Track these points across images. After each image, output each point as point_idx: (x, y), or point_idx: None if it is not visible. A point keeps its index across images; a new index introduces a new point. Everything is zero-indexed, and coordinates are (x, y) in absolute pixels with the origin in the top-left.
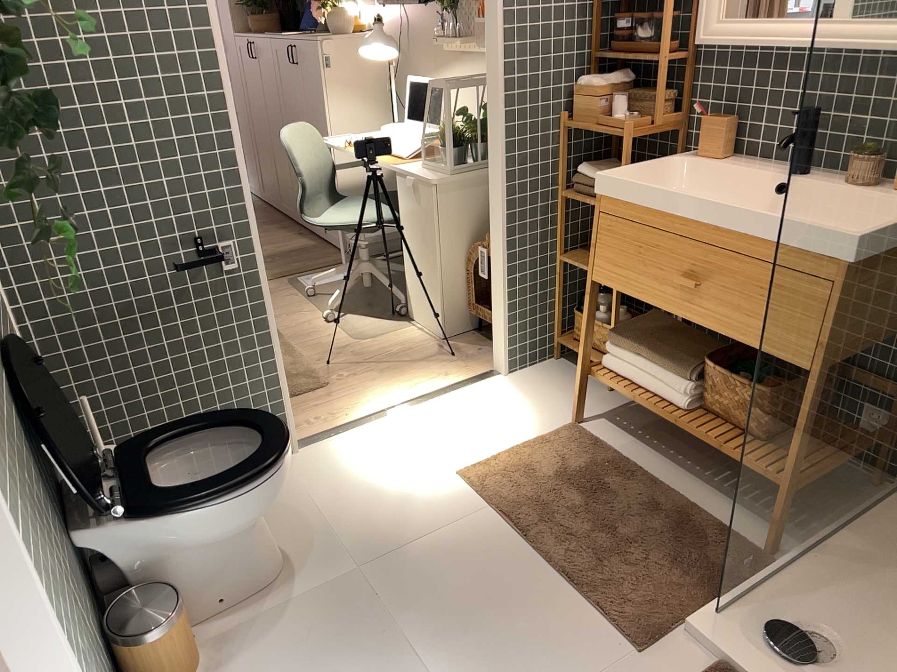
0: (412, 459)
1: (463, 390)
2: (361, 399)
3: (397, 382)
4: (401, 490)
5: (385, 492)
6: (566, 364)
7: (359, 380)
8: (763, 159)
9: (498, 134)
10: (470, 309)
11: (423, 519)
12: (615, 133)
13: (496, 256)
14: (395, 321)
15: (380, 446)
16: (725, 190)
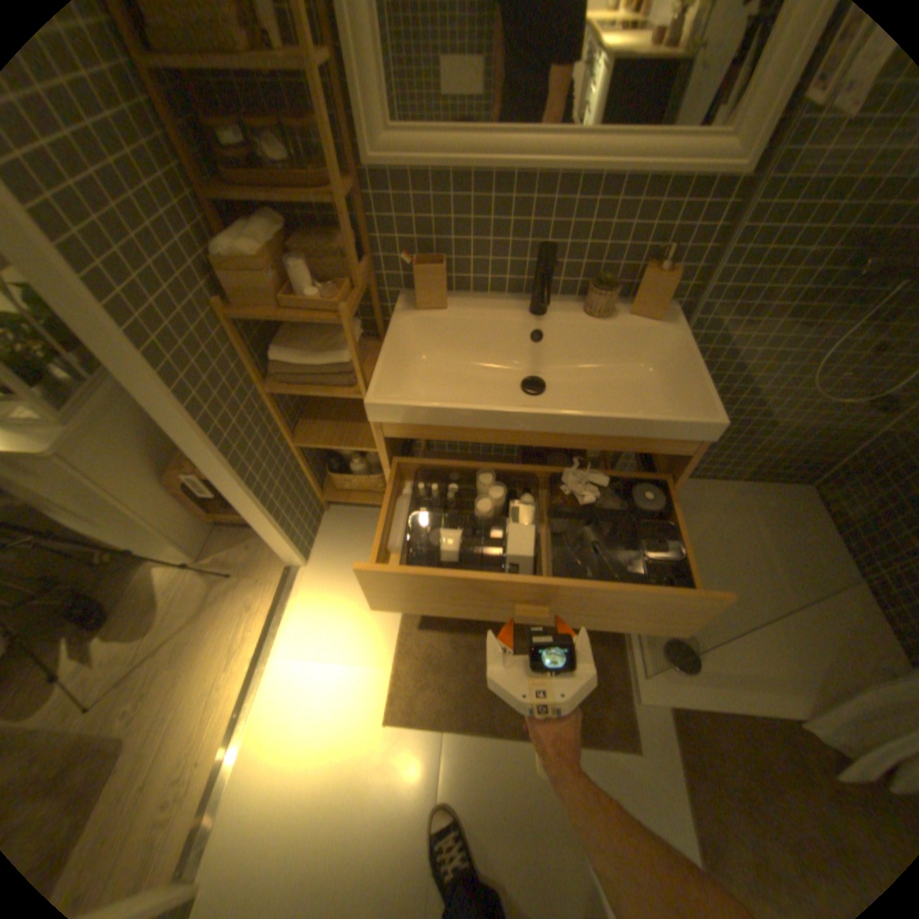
0: (329, 753)
1: (286, 616)
2: (189, 724)
3: (205, 663)
4: (359, 802)
5: (348, 823)
6: (340, 511)
7: (158, 699)
8: (478, 290)
9: (153, 387)
10: (201, 519)
11: (412, 814)
12: (323, 316)
13: (239, 500)
14: (110, 574)
15: (281, 771)
16: (470, 342)
